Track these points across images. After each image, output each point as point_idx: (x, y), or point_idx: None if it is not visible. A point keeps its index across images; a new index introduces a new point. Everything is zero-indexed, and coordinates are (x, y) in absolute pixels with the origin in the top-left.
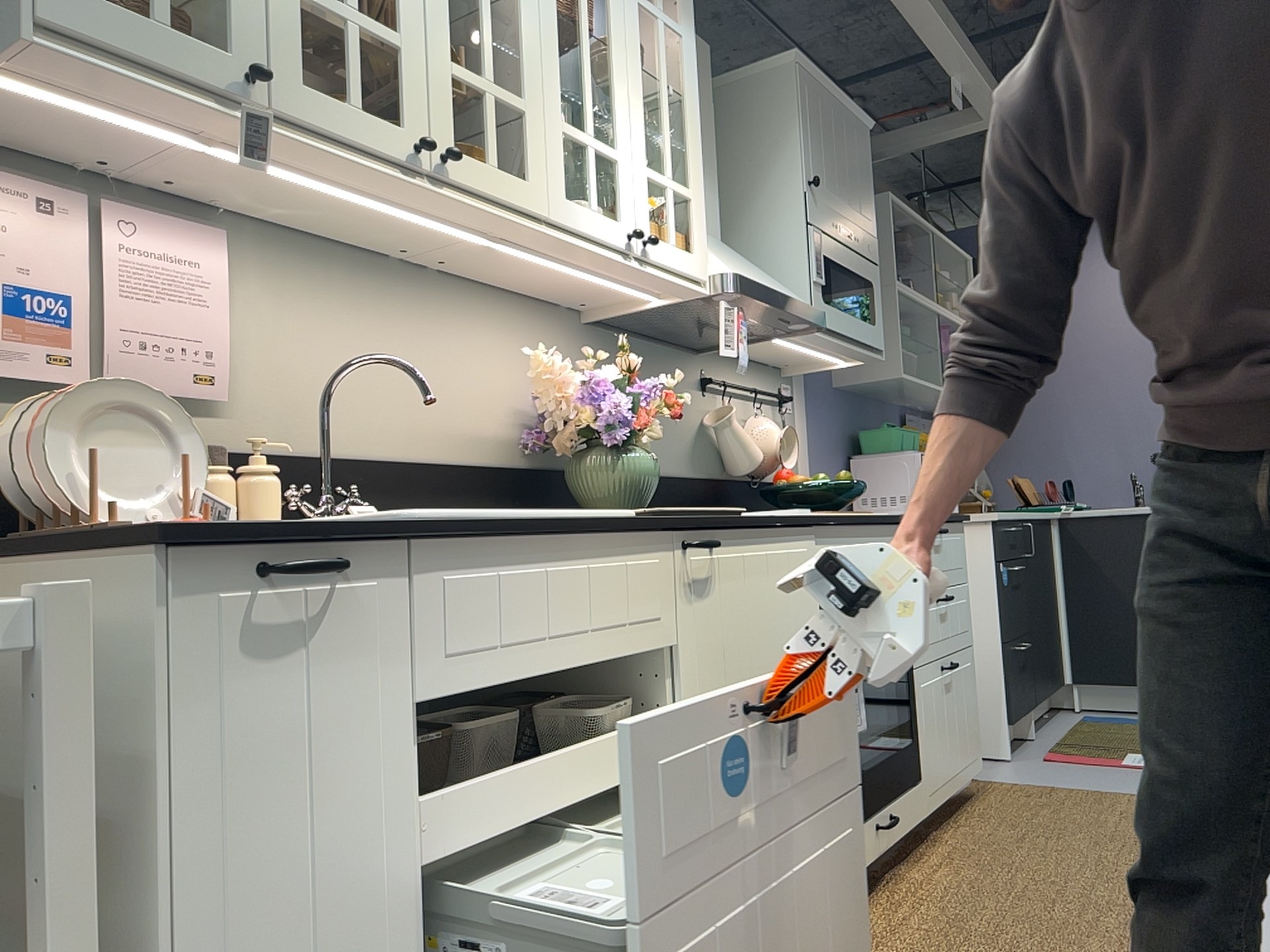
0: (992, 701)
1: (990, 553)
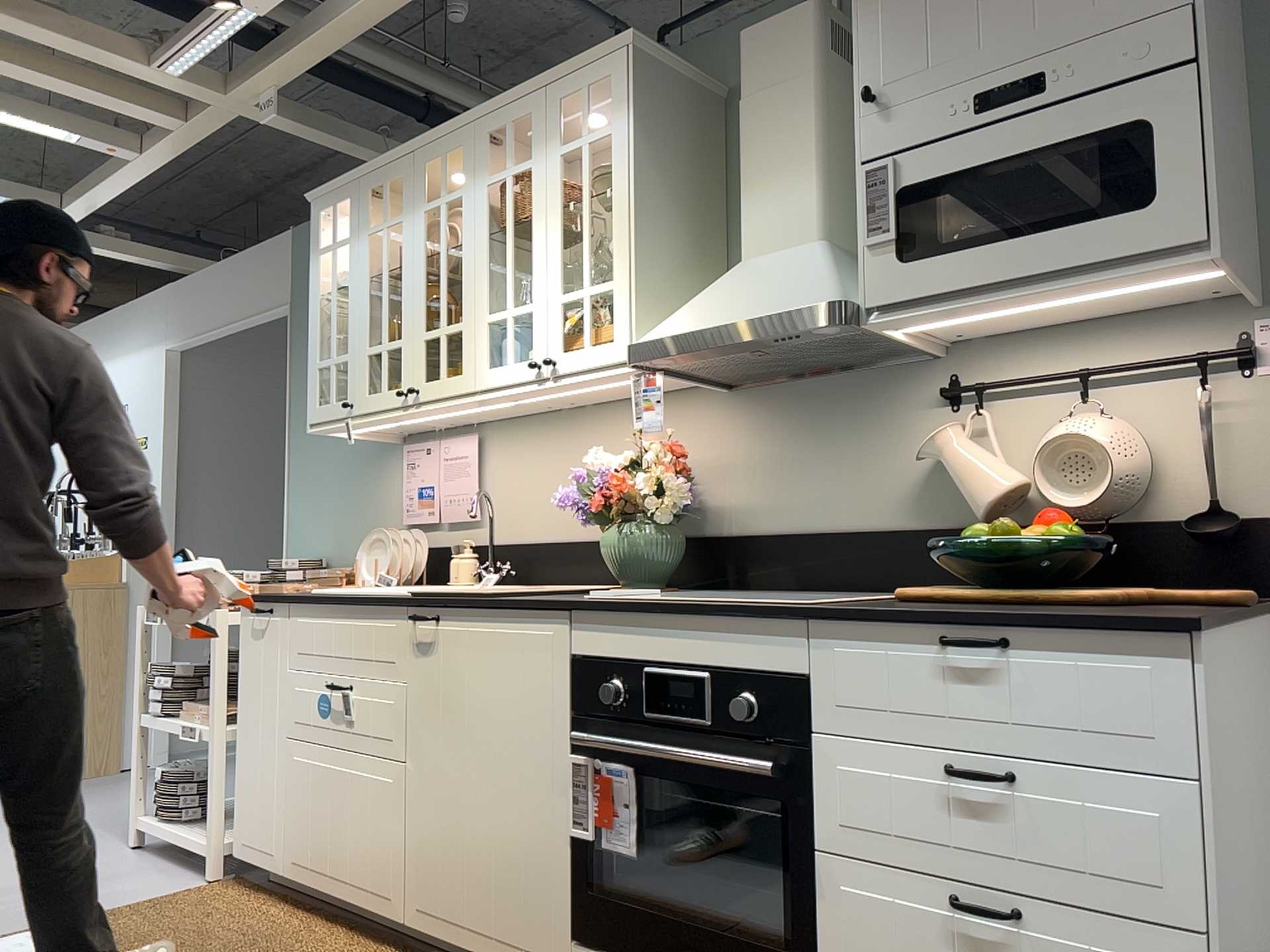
0: None
1: None
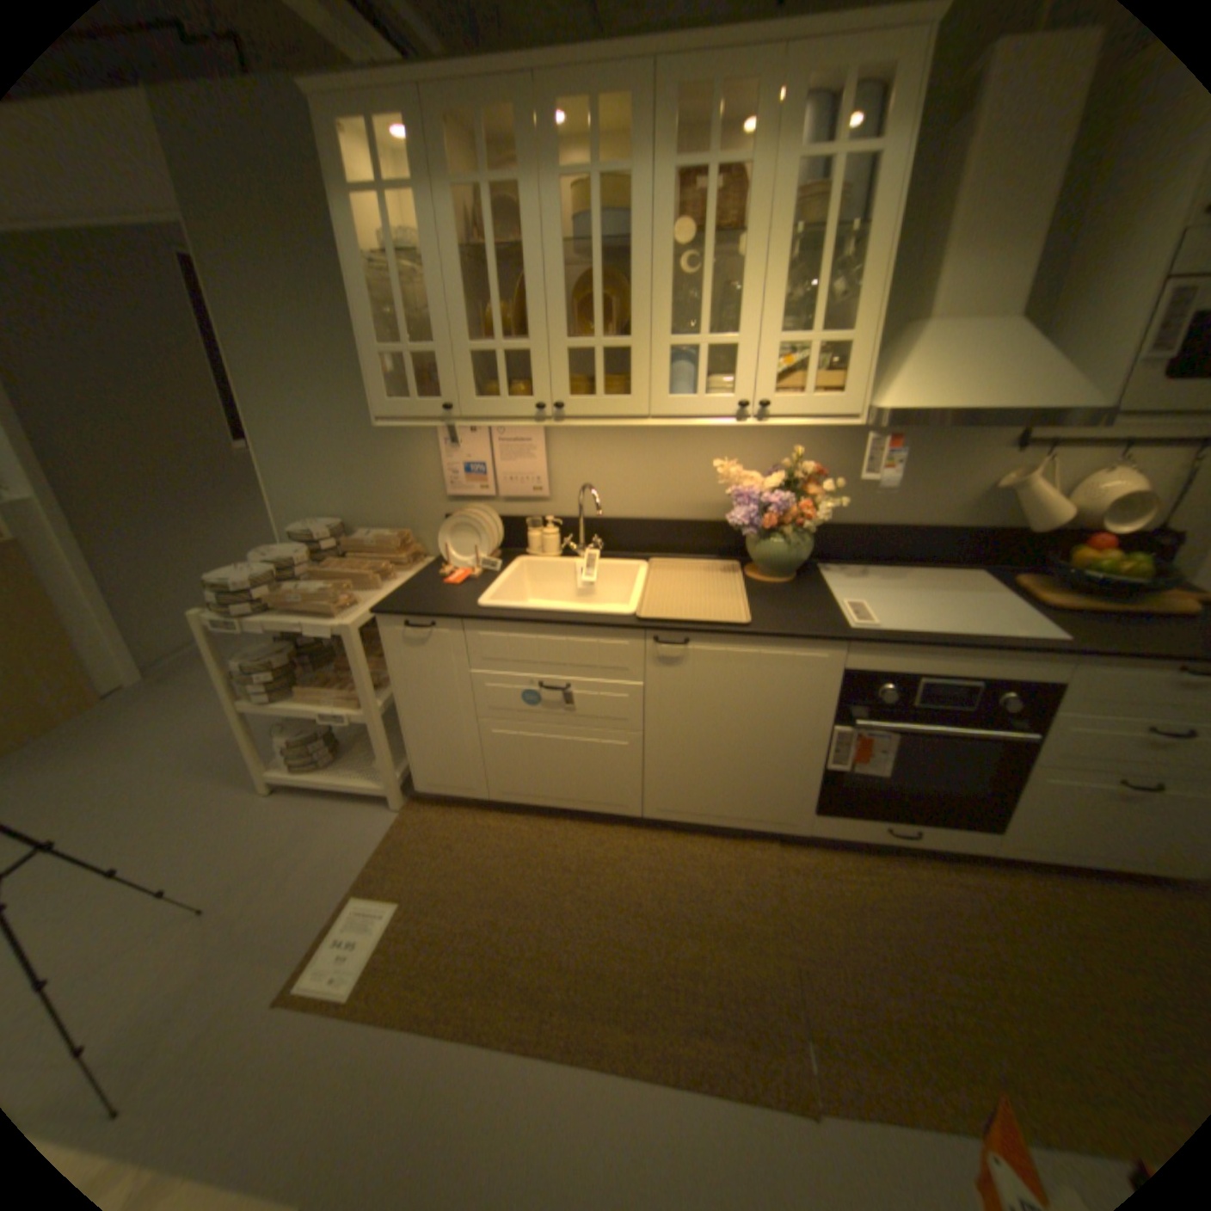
0: None
1: None
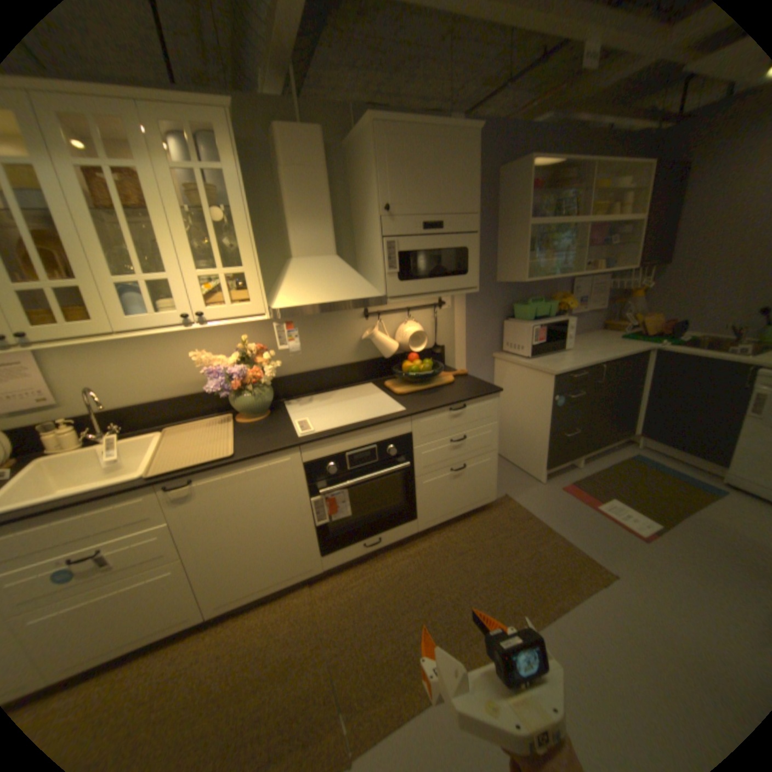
0: (541, 457)
1: (551, 390)
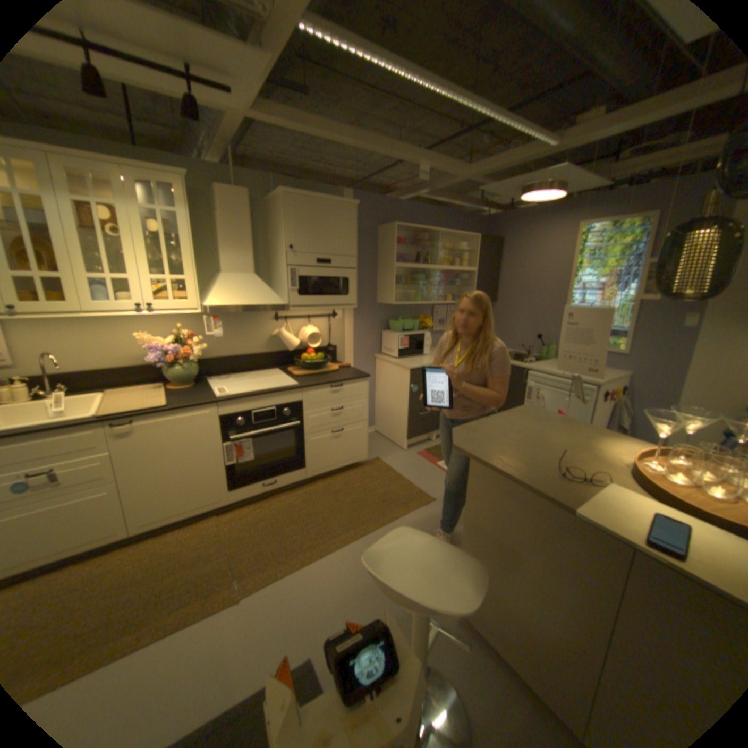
0: (403, 430)
1: (408, 380)
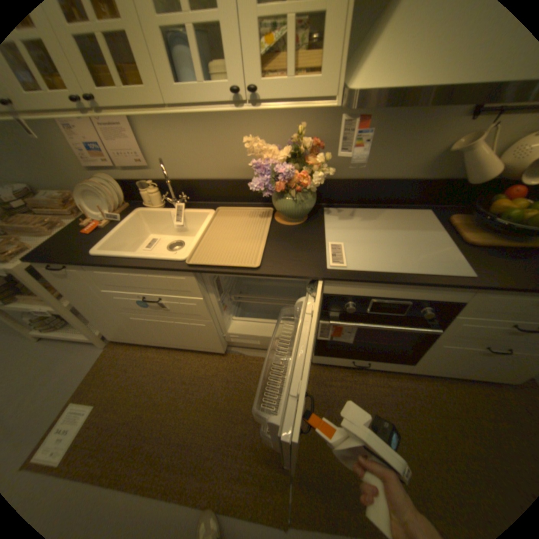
0: None
1: None
